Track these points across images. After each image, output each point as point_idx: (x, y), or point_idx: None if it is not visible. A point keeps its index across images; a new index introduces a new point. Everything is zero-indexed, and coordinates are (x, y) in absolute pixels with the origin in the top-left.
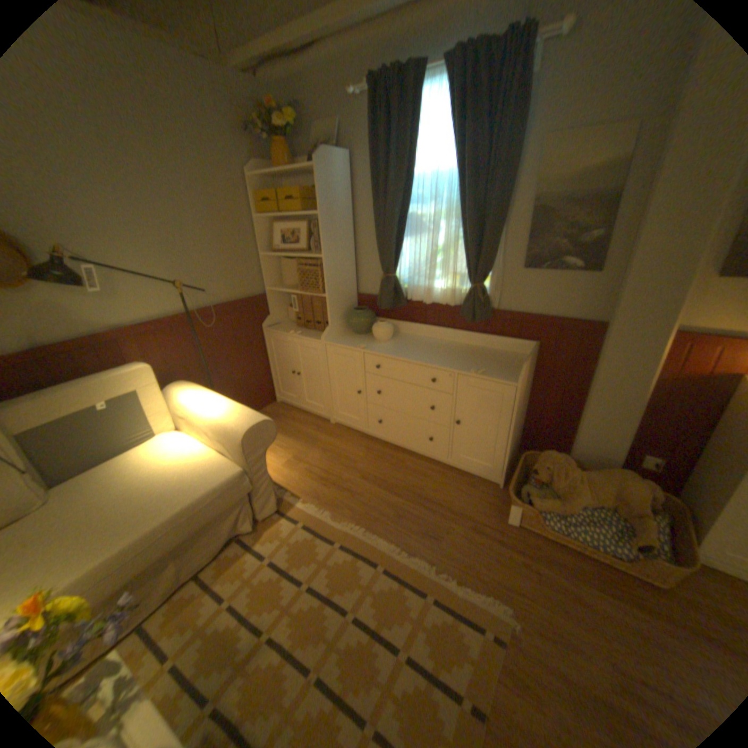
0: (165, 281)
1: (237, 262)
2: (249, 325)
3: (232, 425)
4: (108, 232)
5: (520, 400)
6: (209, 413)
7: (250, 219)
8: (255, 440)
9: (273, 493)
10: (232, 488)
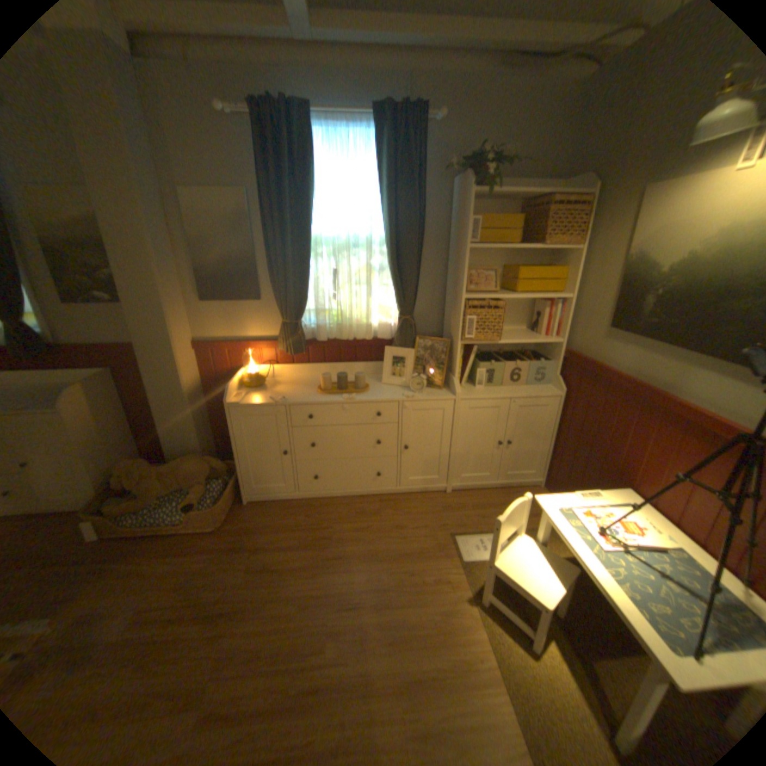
0: None
1: None
2: None
3: None
4: None
5: (74, 424)
6: None
7: None
8: None
9: None
10: None
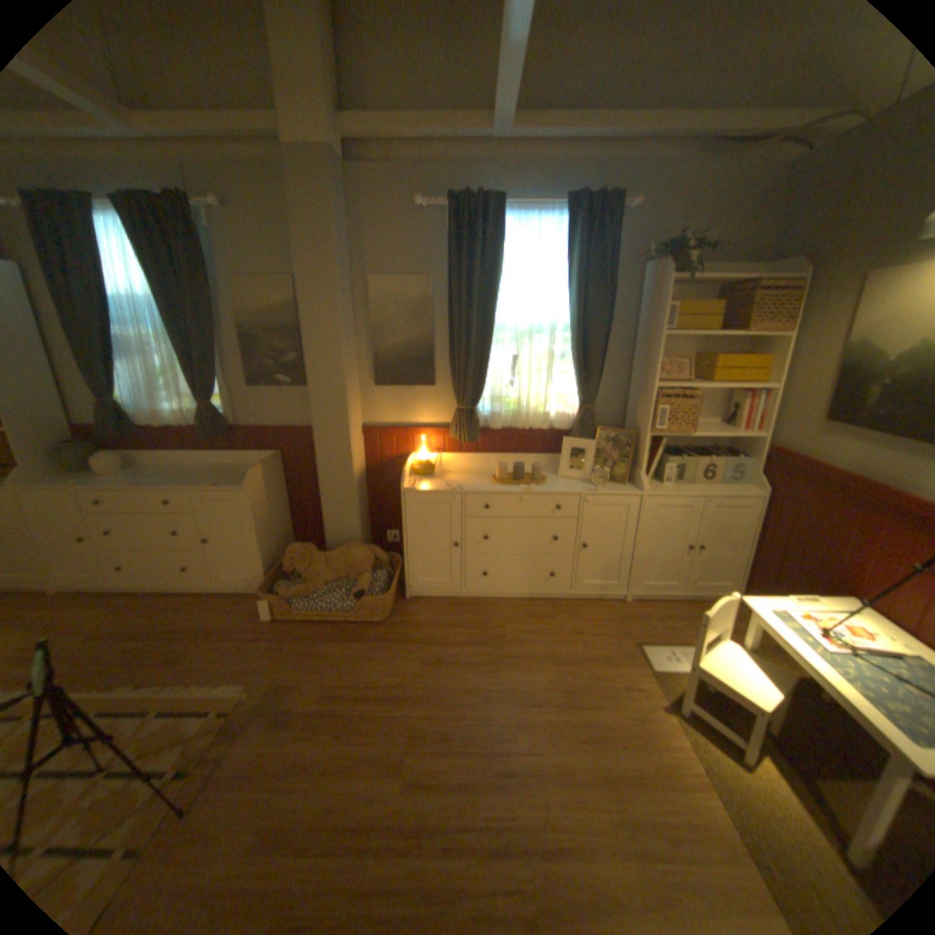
0: None
1: None
2: None
3: None
4: None
5: (254, 503)
6: None
7: None
8: None
9: None
10: None
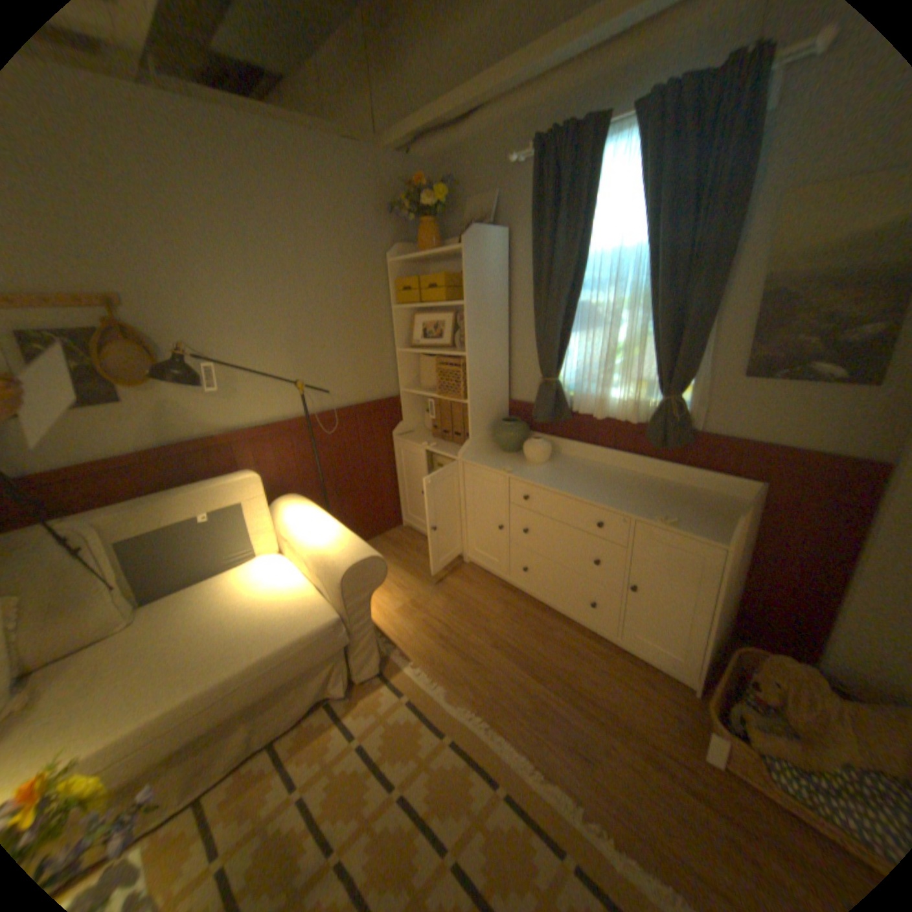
0: (288, 381)
1: (369, 360)
2: (377, 433)
3: (334, 558)
4: (235, 329)
5: (733, 570)
6: (312, 540)
7: (389, 311)
8: (359, 581)
9: (377, 651)
10: (324, 641)
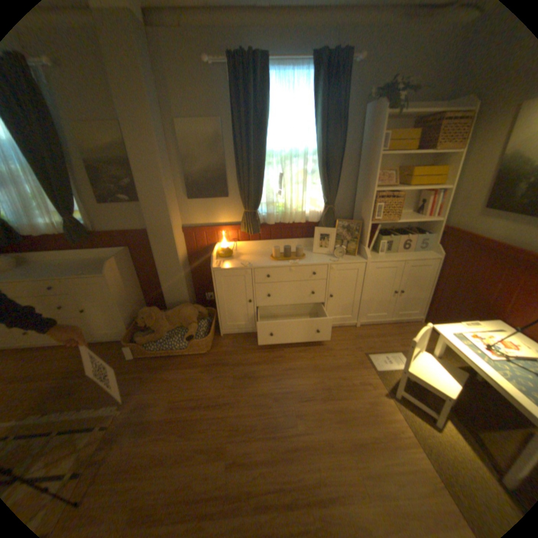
0: None
1: None
2: None
3: None
4: None
5: (113, 284)
6: None
7: None
8: None
9: None
10: None
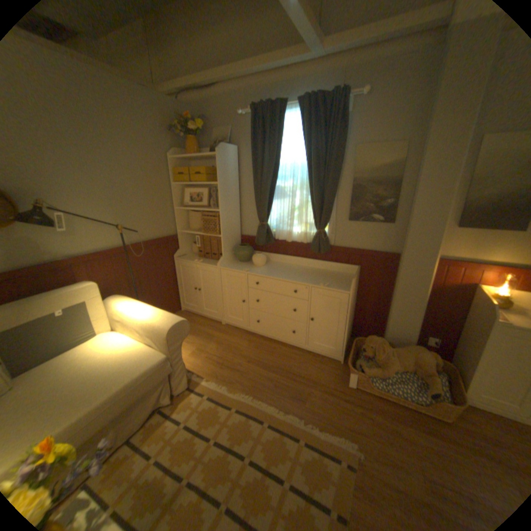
0: (109, 225)
1: (158, 213)
2: (164, 256)
3: (159, 324)
4: (73, 191)
5: (351, 303)
6: (140, 317)
7: (169, 185)
8: (175, 335)
9: (185, 374)
10: (159, 370)
